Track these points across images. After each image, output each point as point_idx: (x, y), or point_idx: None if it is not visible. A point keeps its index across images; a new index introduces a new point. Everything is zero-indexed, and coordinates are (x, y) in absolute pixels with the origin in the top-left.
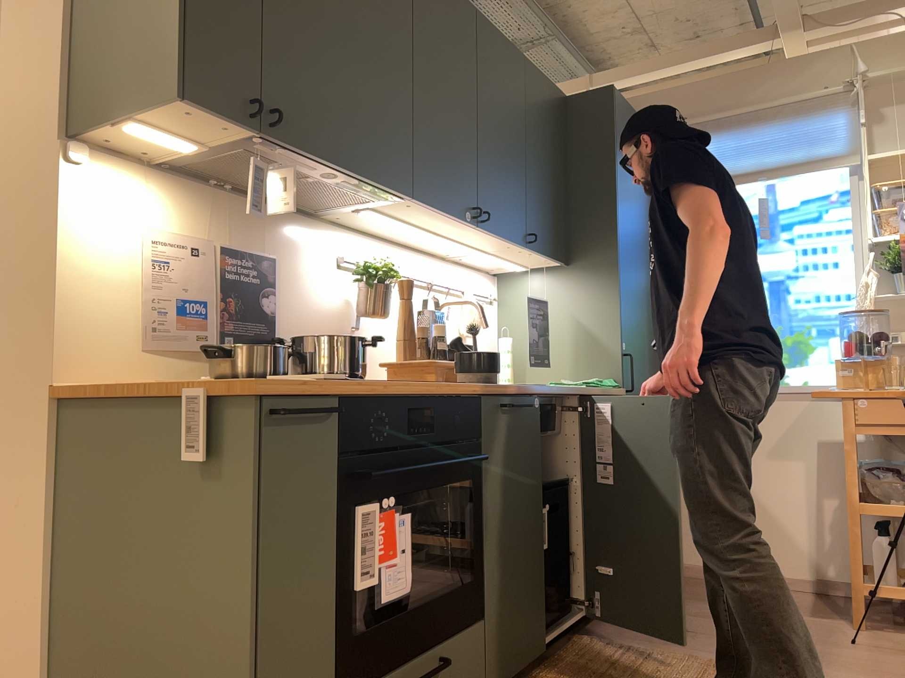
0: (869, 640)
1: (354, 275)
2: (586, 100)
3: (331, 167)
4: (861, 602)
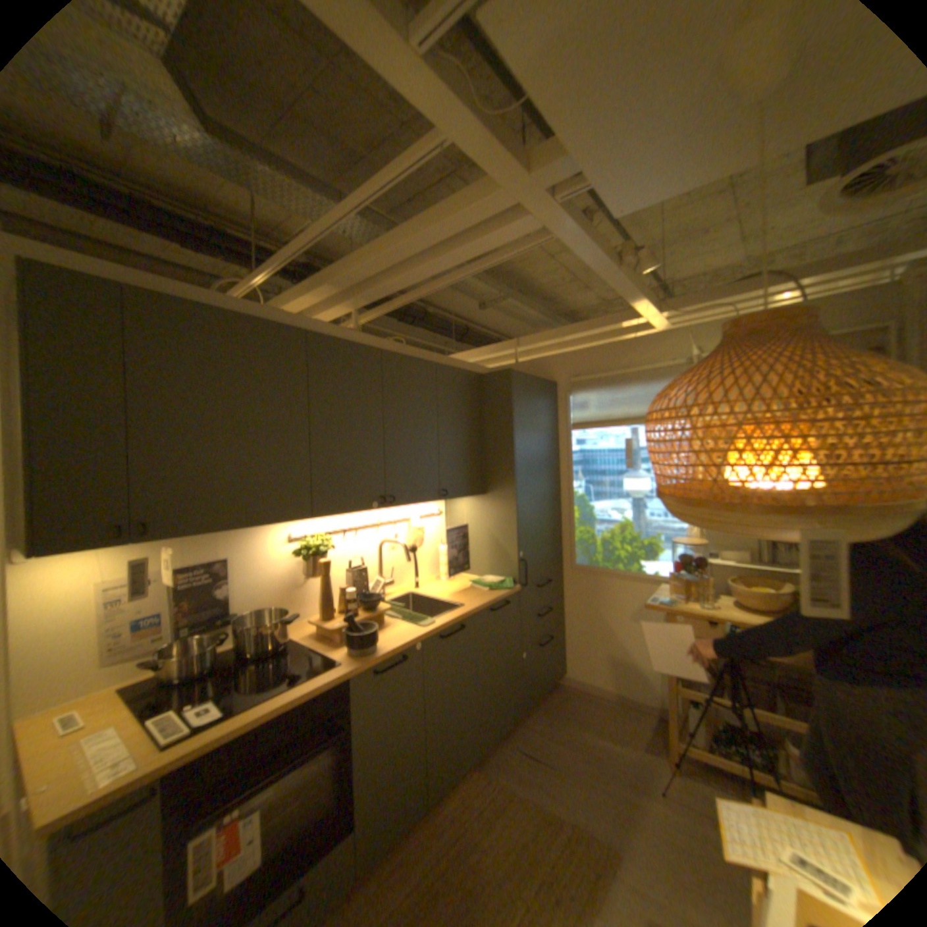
0: (676, 792)
1: (296, 553)
2: (494, 377)
3: (222, 531)
4: (675, 758)
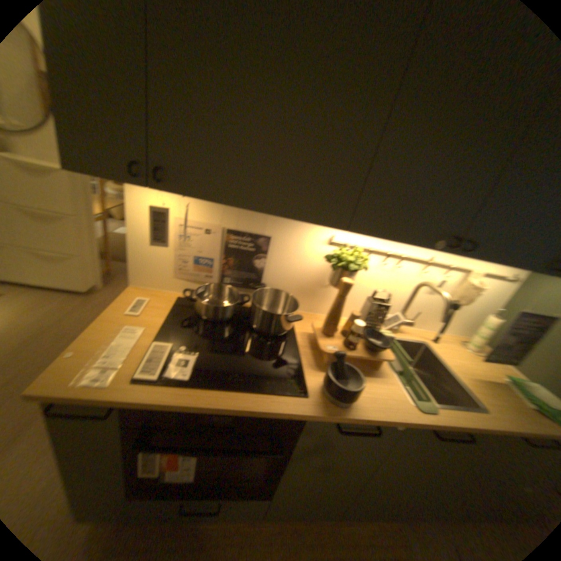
0: None
1: (329, 257)
2: None
3: (243, 207)
4: None
